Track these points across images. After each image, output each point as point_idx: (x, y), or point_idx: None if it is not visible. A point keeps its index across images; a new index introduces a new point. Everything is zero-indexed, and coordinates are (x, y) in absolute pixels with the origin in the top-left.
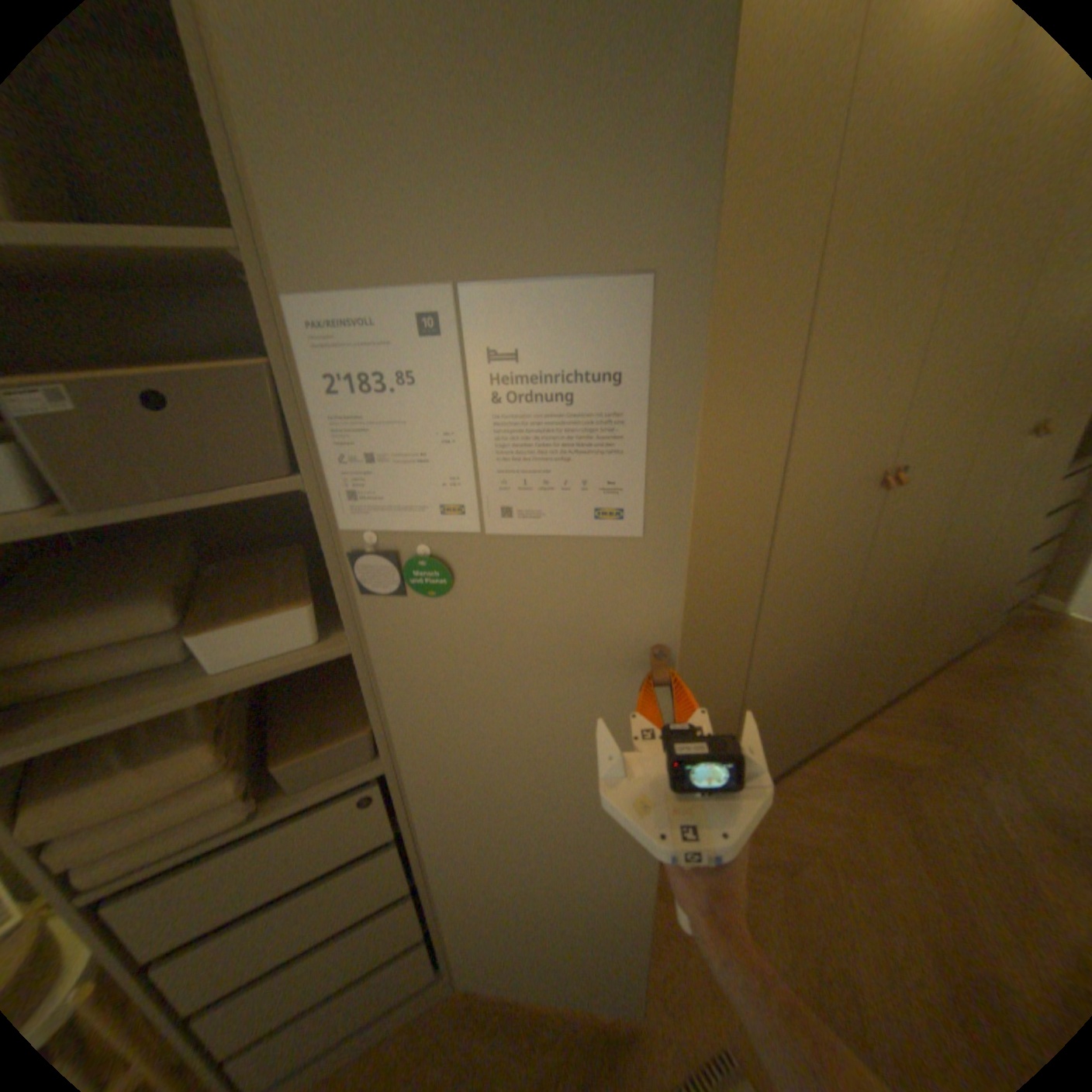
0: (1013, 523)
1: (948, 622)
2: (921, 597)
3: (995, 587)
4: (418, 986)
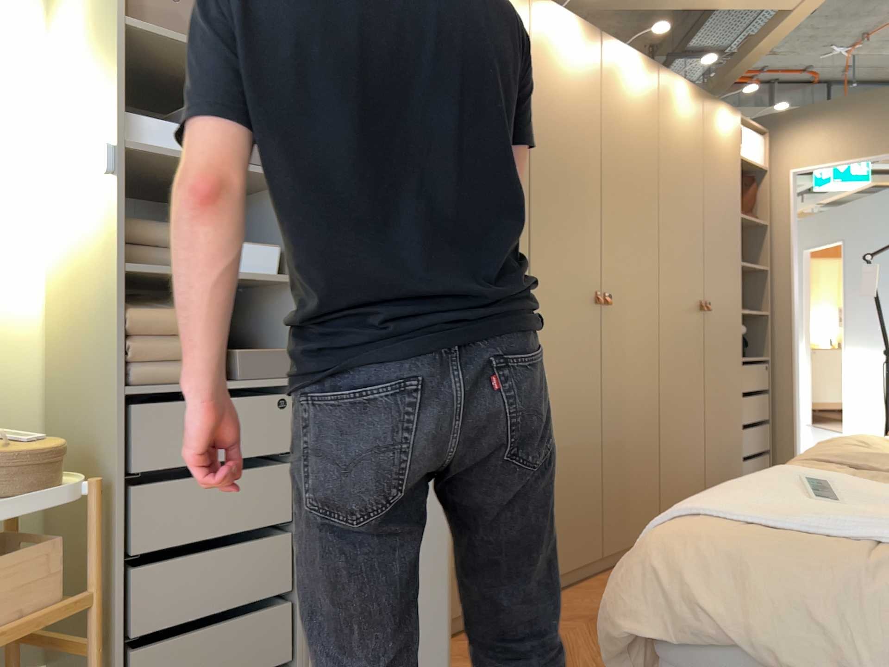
0: (715, 381)
1: (691, 461)
2: (656, 419)
3: (723, 443)
4: (275, 662)
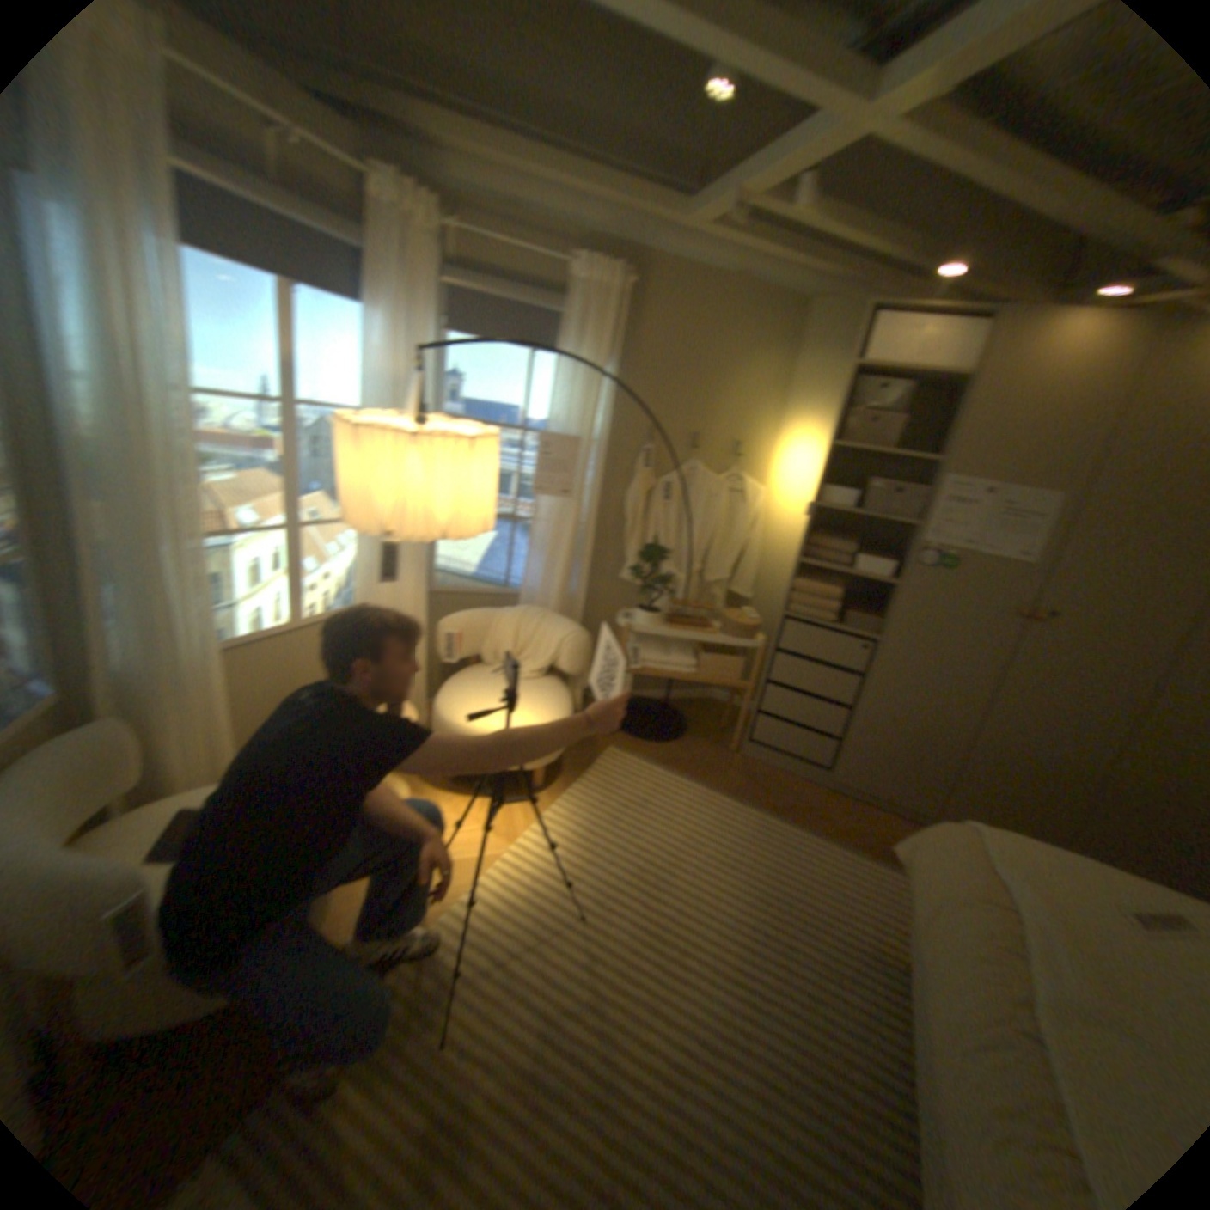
0: None
1: None
2: None
3: None
4: (823, 764)
